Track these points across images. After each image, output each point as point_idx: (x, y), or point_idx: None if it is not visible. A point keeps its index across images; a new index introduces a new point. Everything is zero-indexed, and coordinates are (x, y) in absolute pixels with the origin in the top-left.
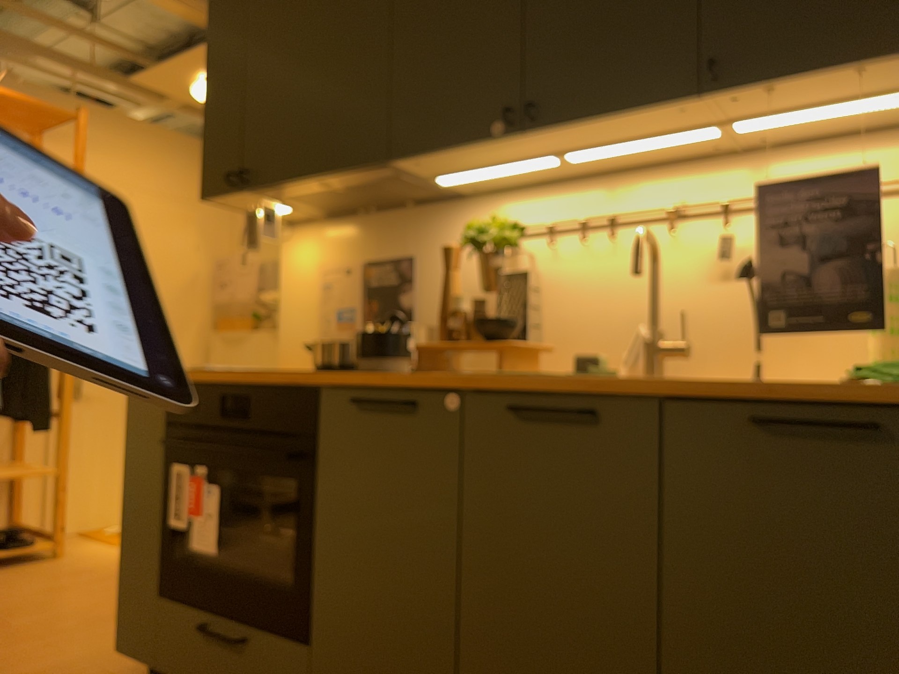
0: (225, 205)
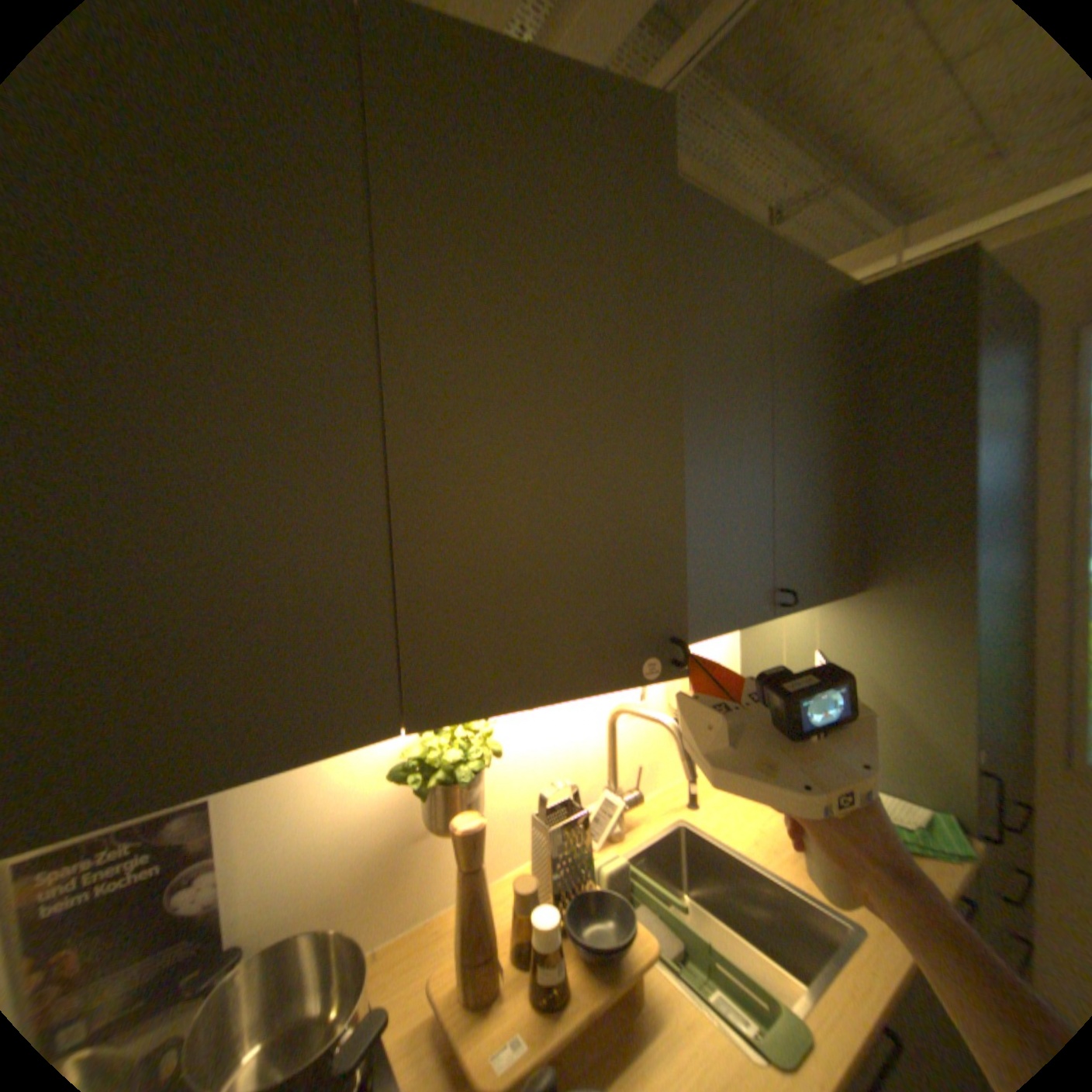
0: None
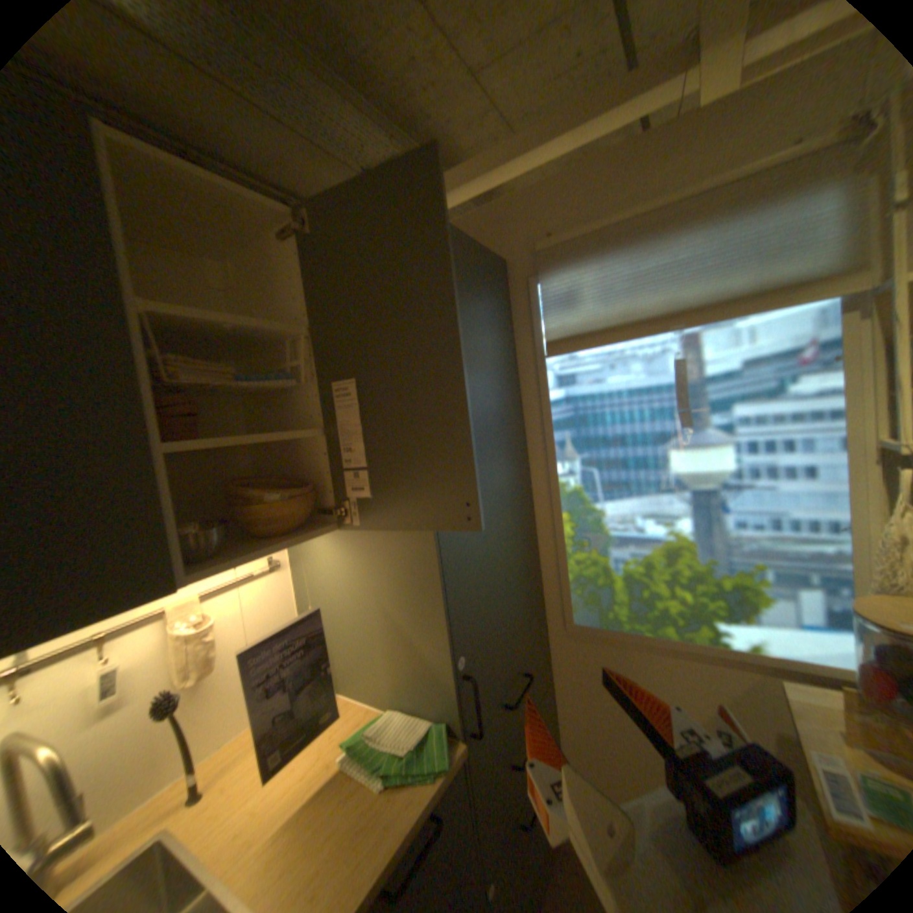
0: None
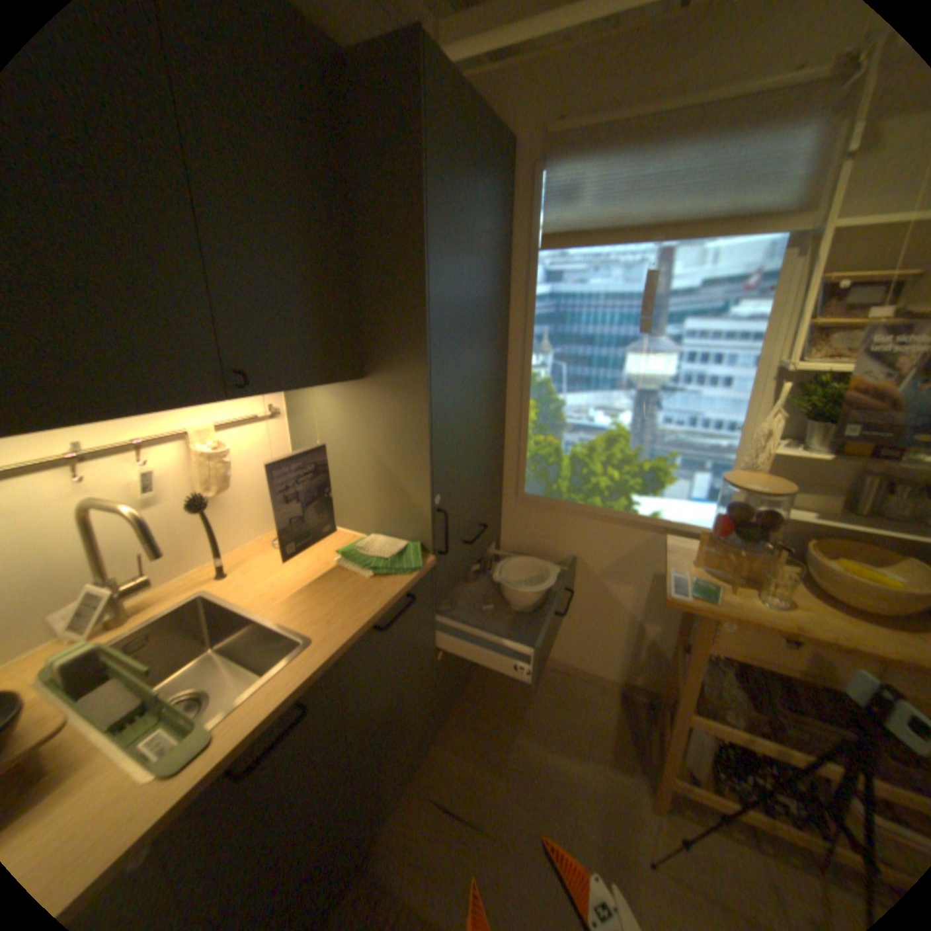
0: None
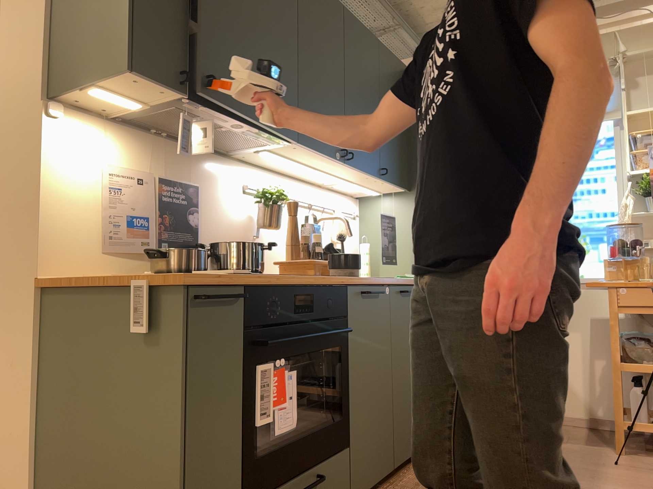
0: (118, 80)
